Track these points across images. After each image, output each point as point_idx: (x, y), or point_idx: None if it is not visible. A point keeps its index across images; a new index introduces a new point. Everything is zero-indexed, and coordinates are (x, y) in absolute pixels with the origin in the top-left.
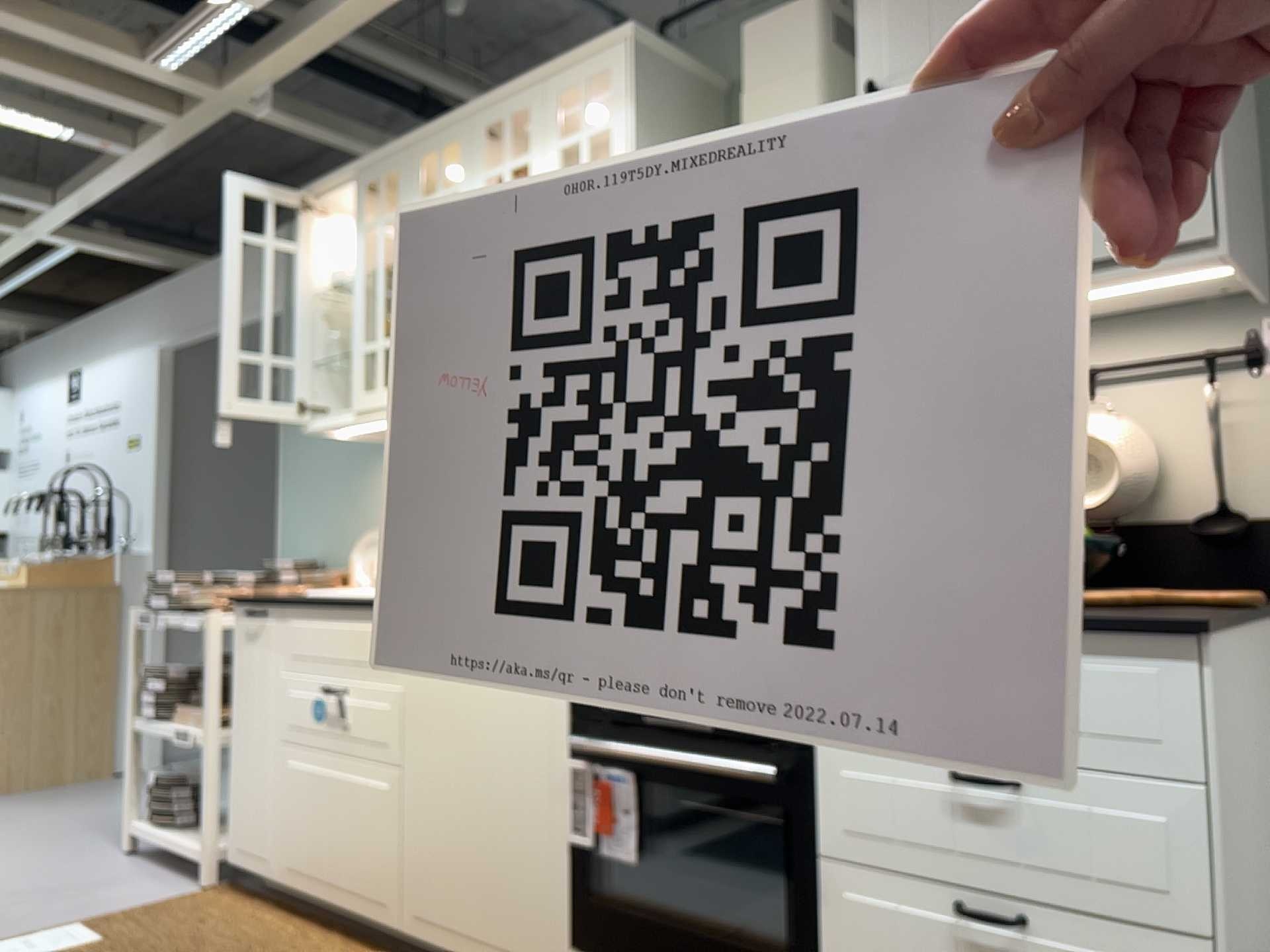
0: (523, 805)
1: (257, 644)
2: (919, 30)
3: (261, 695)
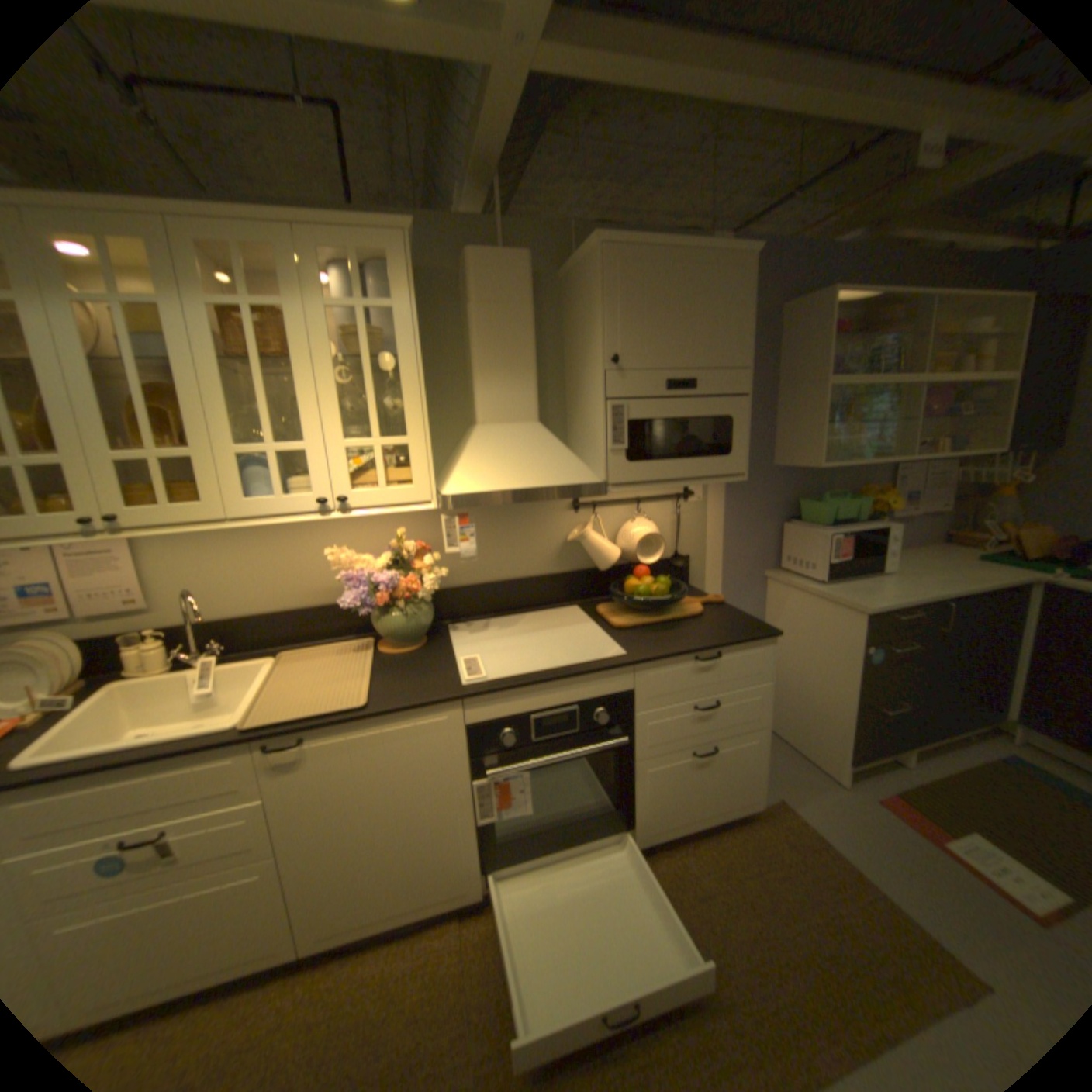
0: (431, 823)
1: None
2: (640, 331)
3: None
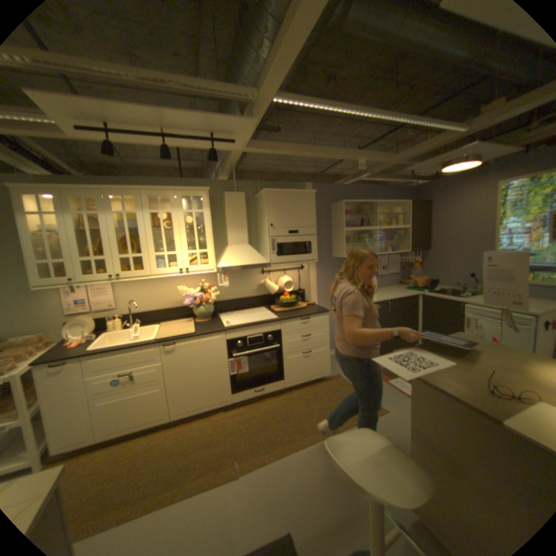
0: (215, 373)
1: (60, 375)
2: (279, 217)
3: (69, 391)
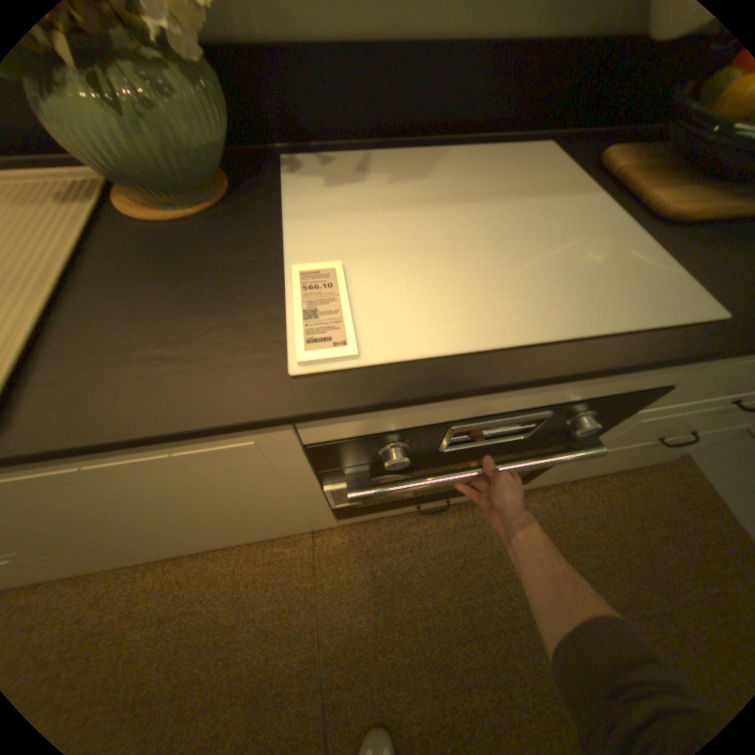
0: (262, 512)
1: None
2: None
3: None
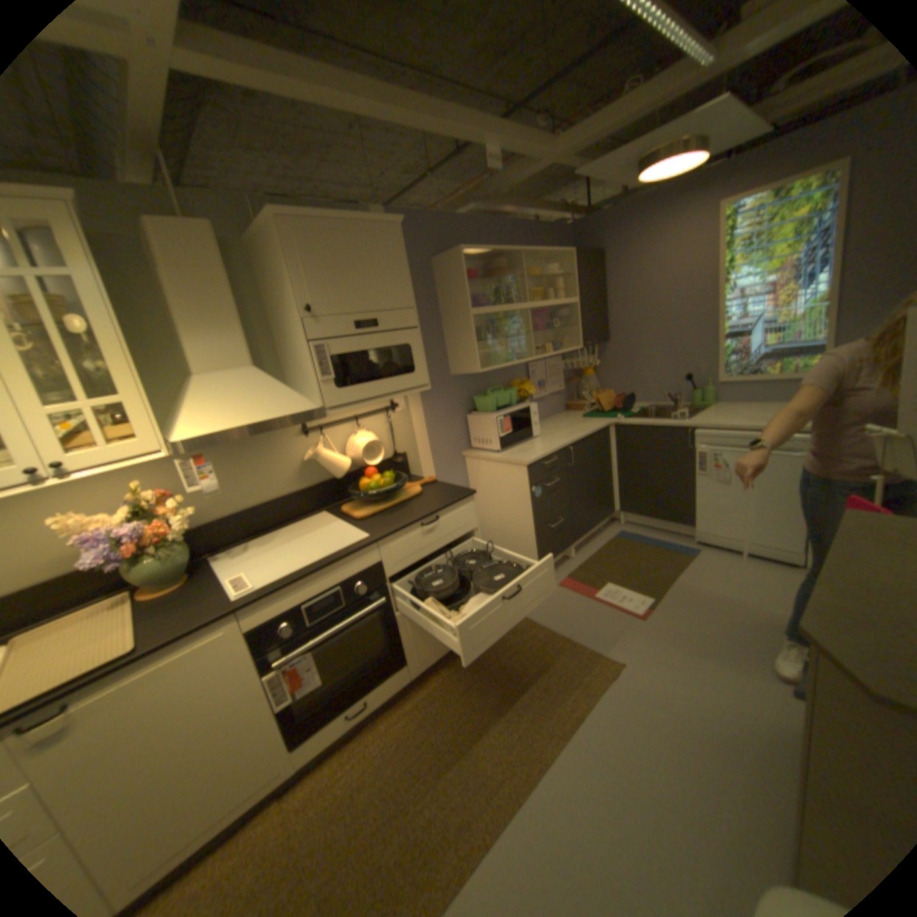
0: (229, 728)
1: None
2: (323, 285)
3: None
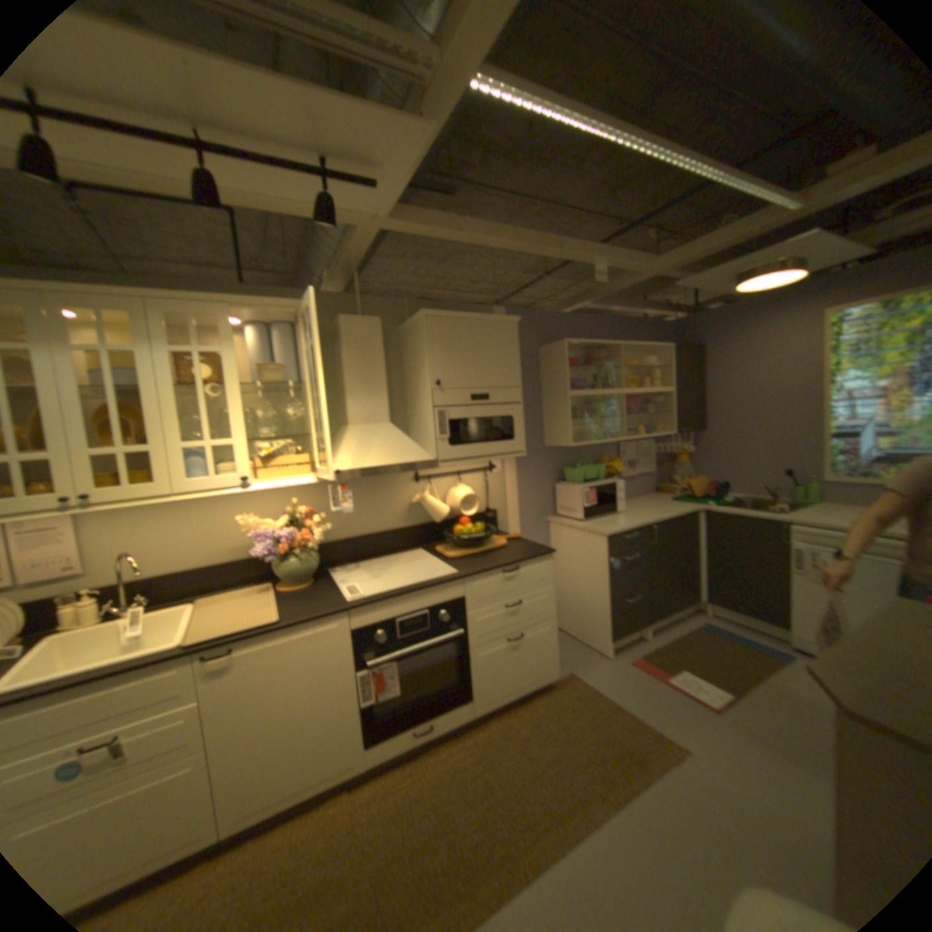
0: (326, 708)
1: None
2: (451, 366)
3: None
